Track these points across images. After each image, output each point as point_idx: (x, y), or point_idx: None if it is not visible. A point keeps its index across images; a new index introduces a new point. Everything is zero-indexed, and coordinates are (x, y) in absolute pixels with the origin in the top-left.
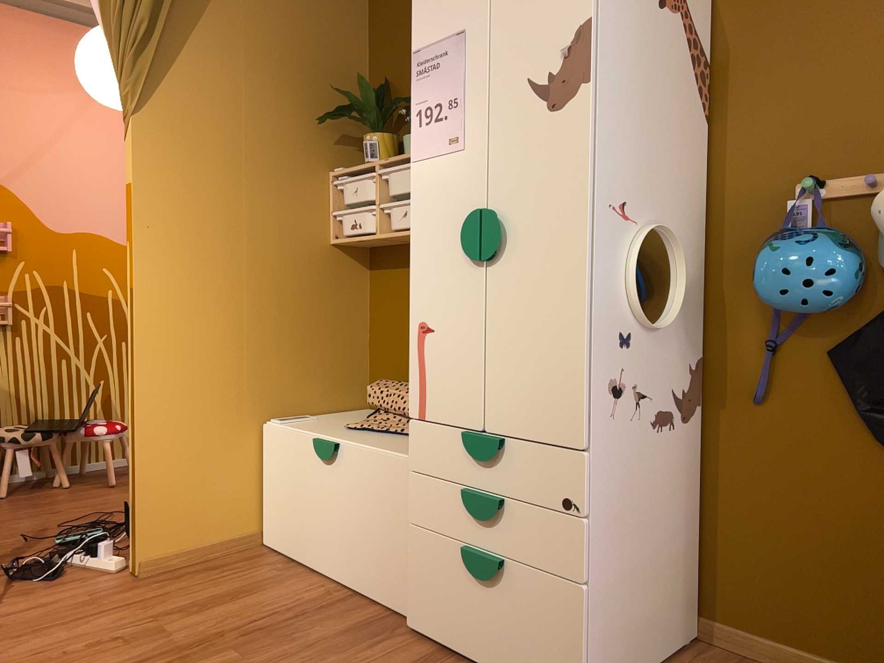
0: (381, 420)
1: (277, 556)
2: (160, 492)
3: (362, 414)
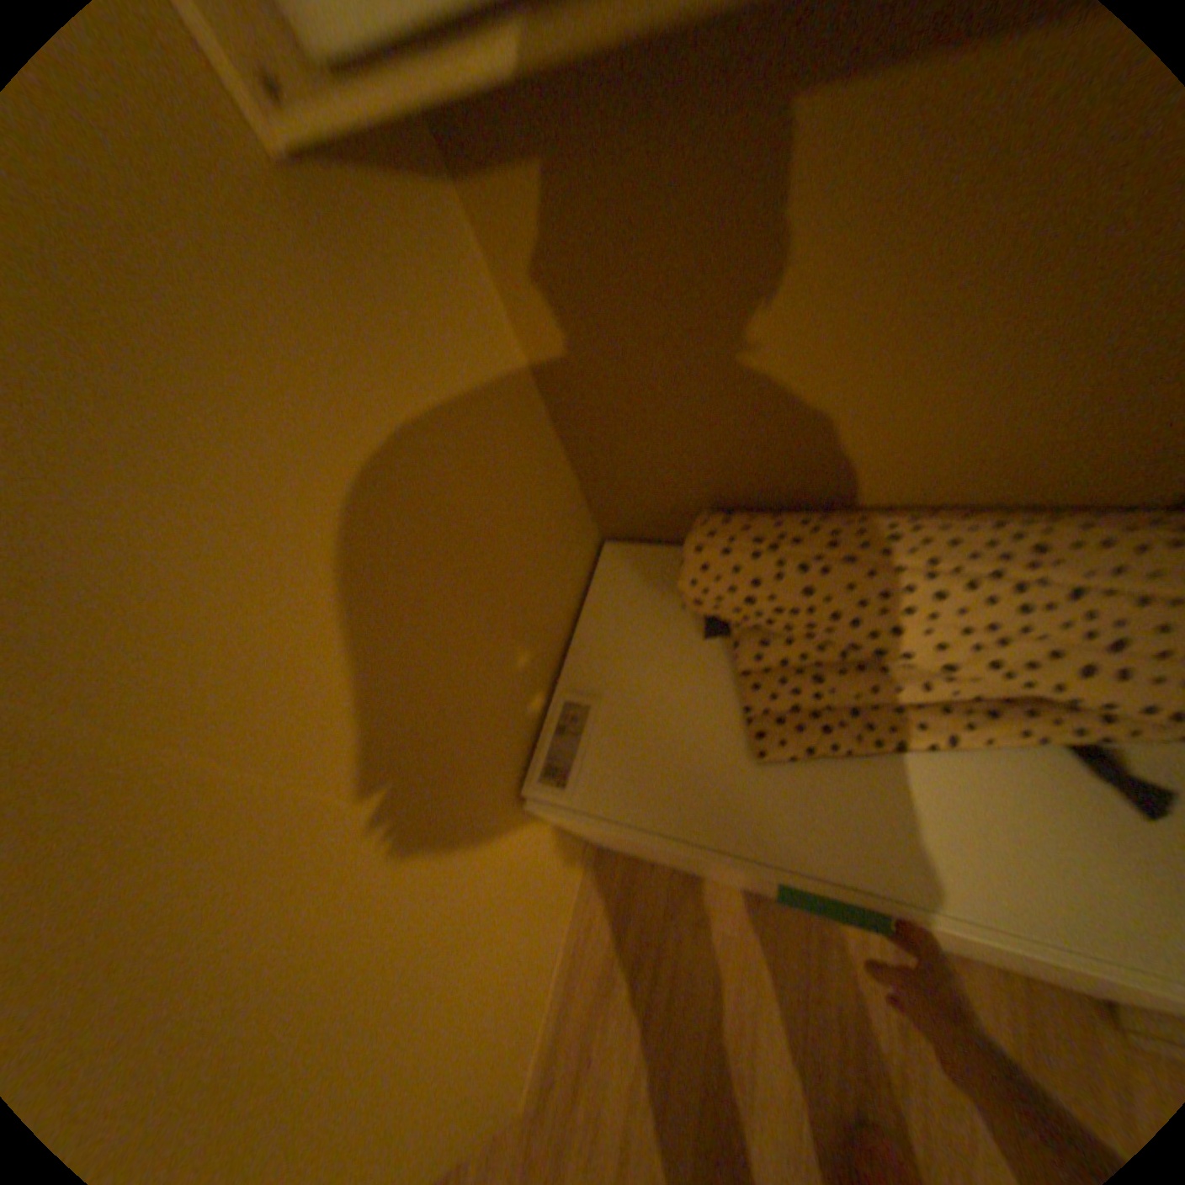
0: (784, 657)
1: (657, 871)
2: (475, 1086)
3: (642, 591)
